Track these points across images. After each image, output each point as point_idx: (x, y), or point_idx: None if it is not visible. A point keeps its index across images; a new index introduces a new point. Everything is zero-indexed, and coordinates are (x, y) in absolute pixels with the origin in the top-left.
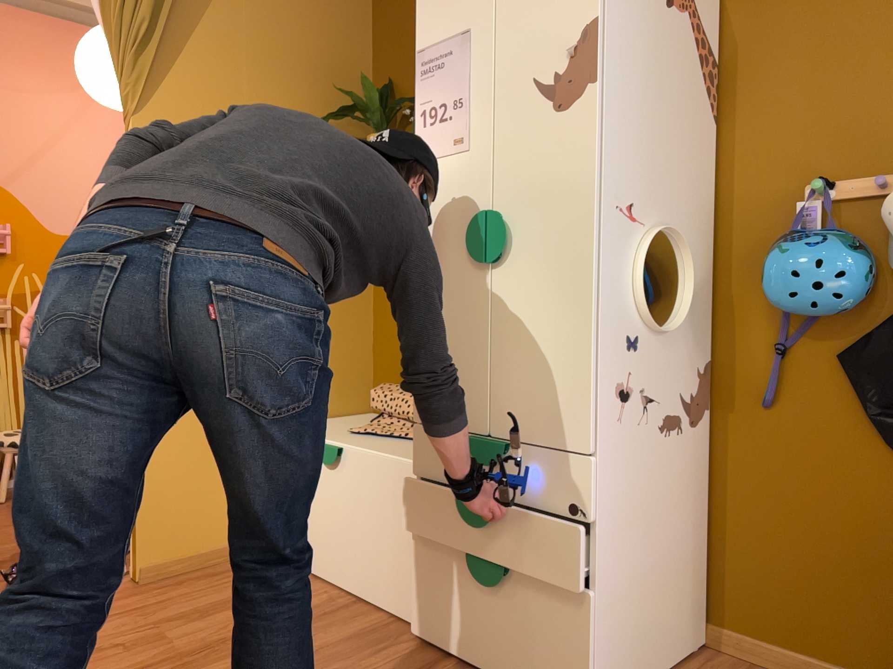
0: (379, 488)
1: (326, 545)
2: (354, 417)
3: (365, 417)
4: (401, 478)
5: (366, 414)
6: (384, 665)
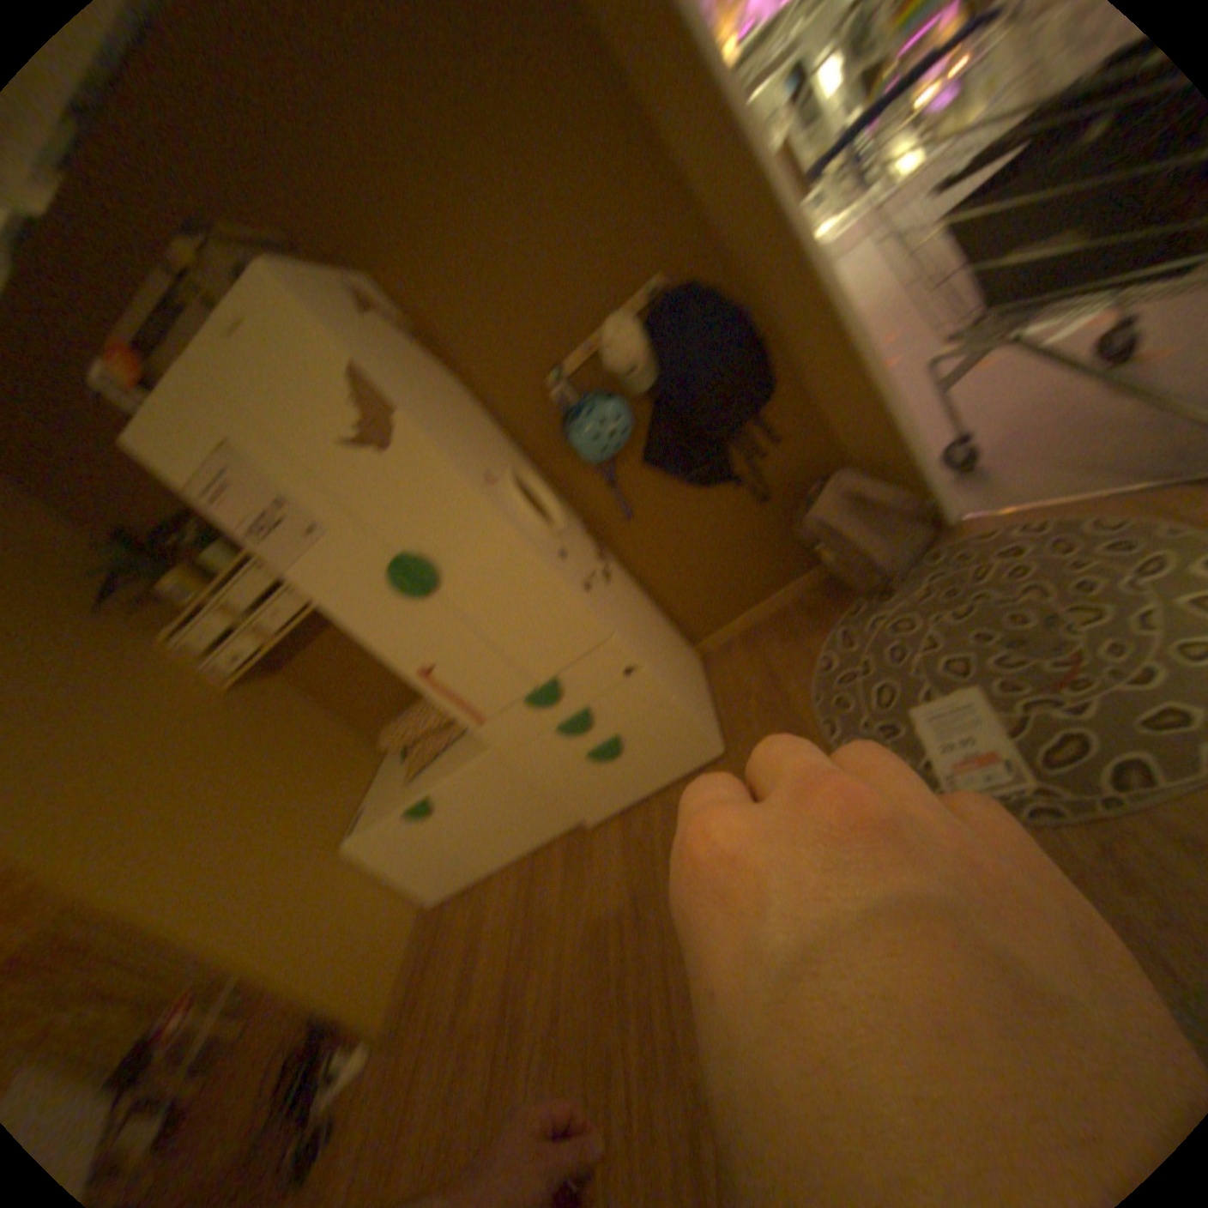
0: (481, 789)
1: (476, 855)
2: (380, 774)
3: (387, 764)
4: (491, 768)
5: (384, 763)
6: (604, 859)
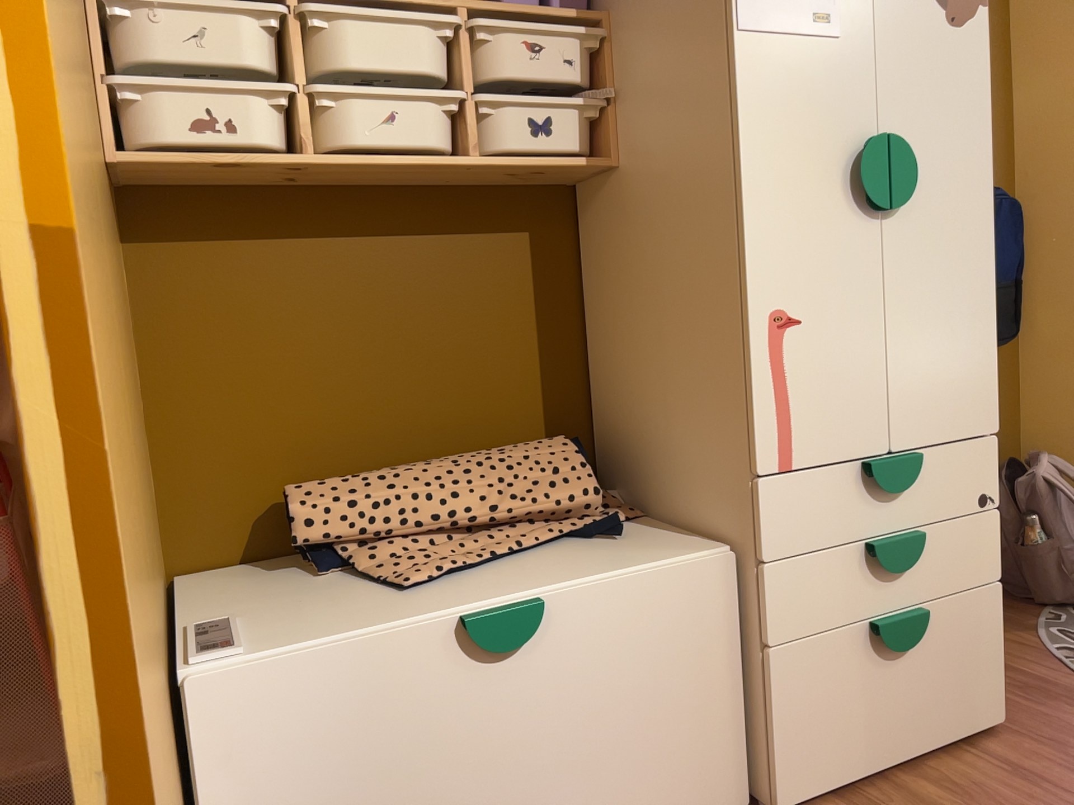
0: (650, 631)
1: None
2: (199, 589)
3: (218, 580)
4: (700, 589)
5: (195, 579)
6: None
